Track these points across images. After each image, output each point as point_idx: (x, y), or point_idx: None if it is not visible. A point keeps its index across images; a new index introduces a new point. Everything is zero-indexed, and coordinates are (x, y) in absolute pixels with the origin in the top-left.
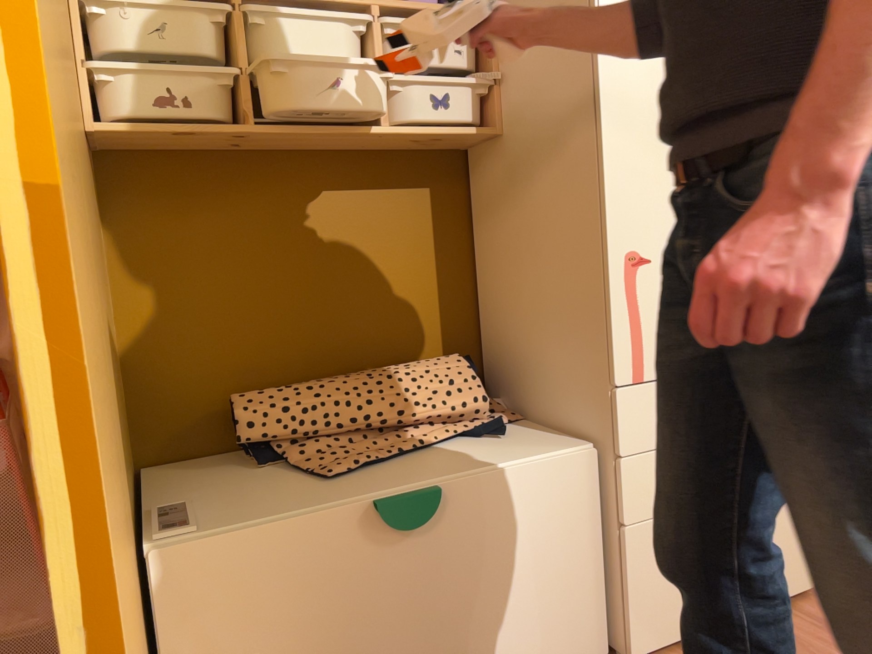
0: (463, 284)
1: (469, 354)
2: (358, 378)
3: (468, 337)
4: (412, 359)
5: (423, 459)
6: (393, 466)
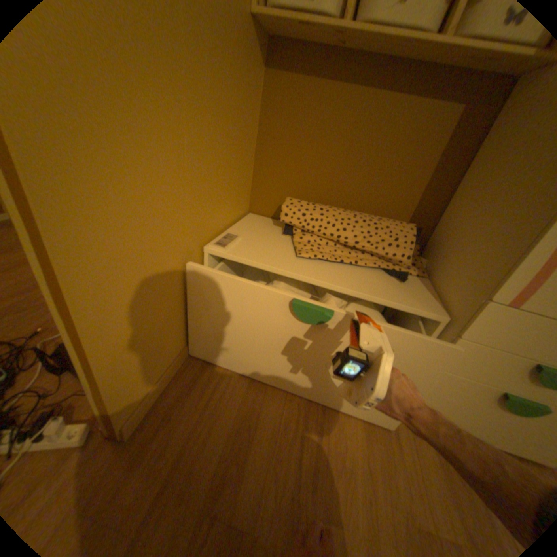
0: (446, 185)
1: (424, 227)
2: (348, 214)
3: (429, 217)
4: (388, 216)
5: (348, 270)
6: (331, 265)
